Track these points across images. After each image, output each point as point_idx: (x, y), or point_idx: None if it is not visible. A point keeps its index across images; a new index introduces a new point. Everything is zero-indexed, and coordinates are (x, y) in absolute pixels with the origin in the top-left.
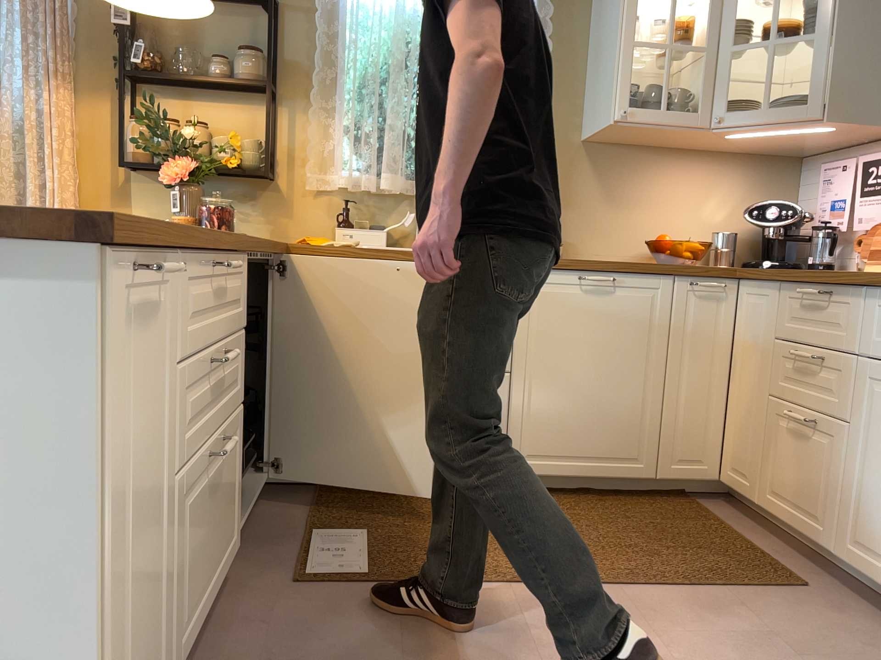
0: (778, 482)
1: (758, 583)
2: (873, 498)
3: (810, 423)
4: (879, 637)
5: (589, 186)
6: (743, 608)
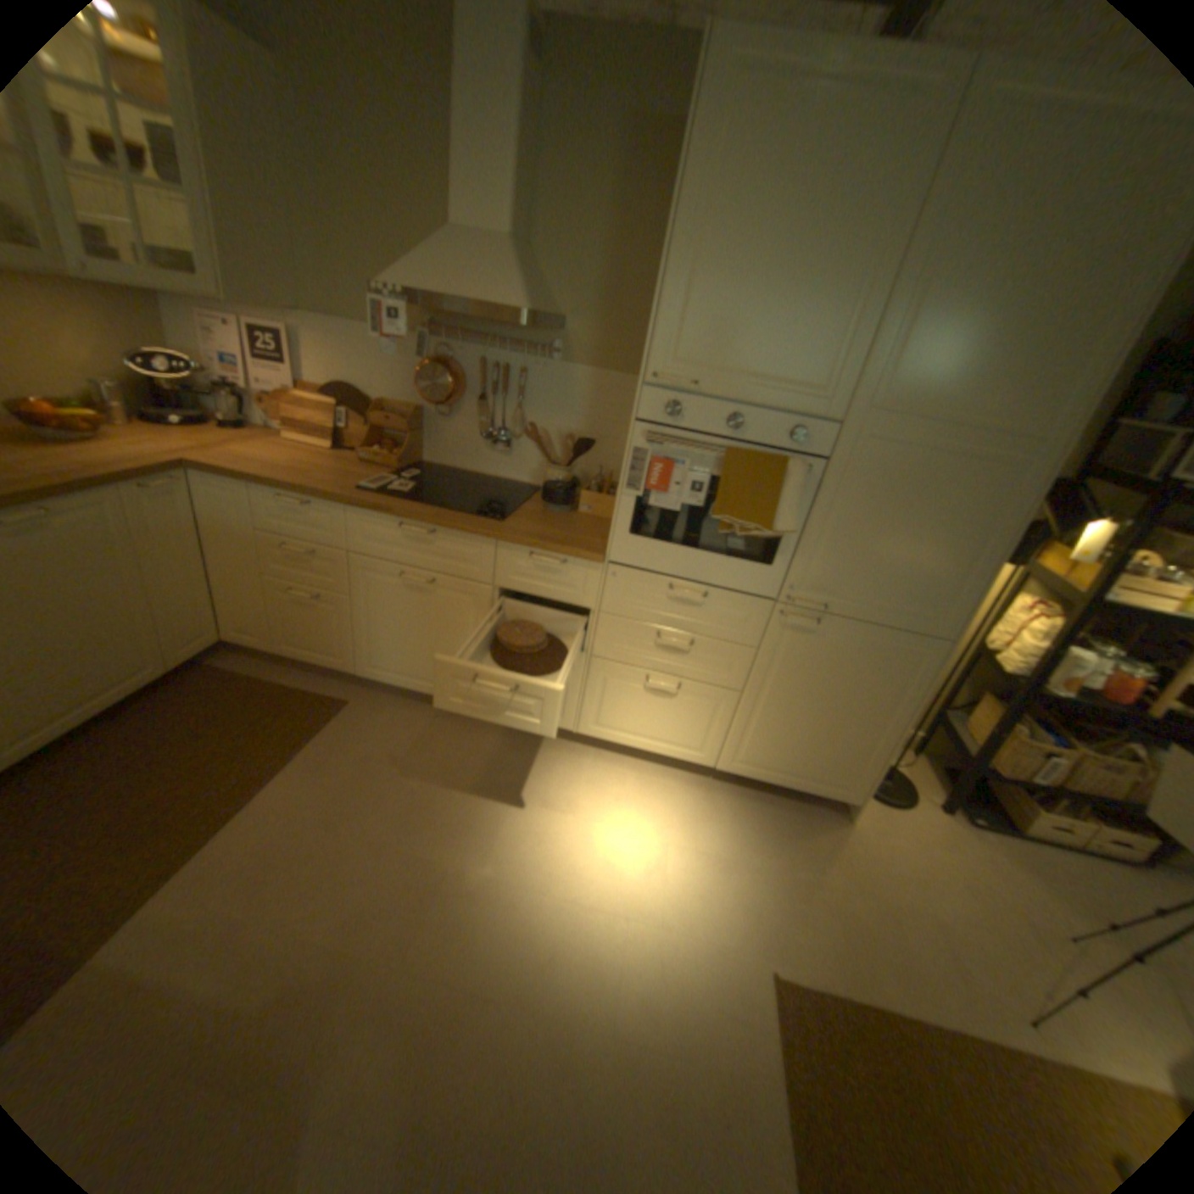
0: (289, 637)
1: (320, 722)
2: (377, 640)
3: (314, 599)
4: (402, 714)
5: None
6: (331, 752)
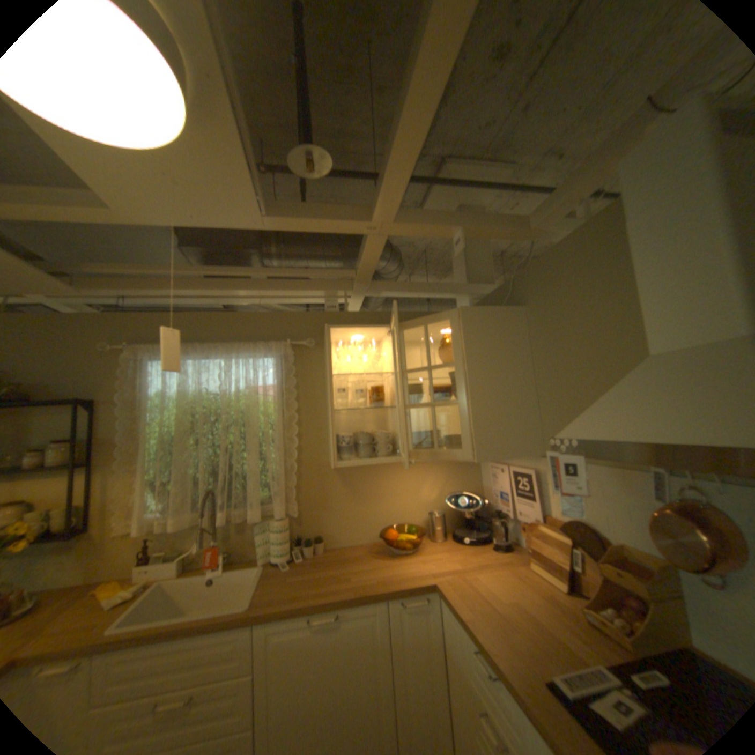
0: None
1: None
2: None
3: None
4: None
5: (339, 492)
6: None
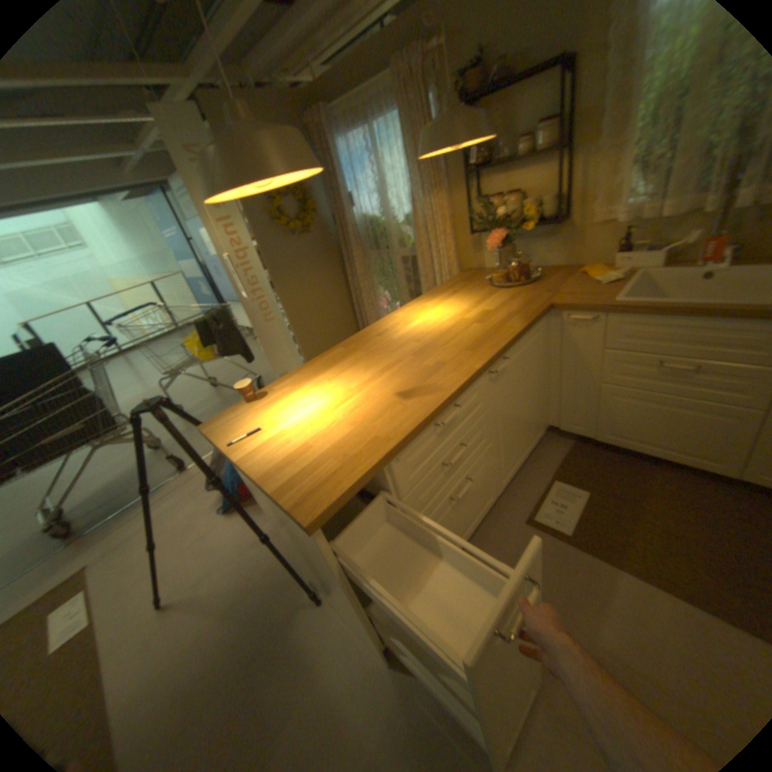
0: None
1: None
2: None
3: None
4: None
5: None
6: None
